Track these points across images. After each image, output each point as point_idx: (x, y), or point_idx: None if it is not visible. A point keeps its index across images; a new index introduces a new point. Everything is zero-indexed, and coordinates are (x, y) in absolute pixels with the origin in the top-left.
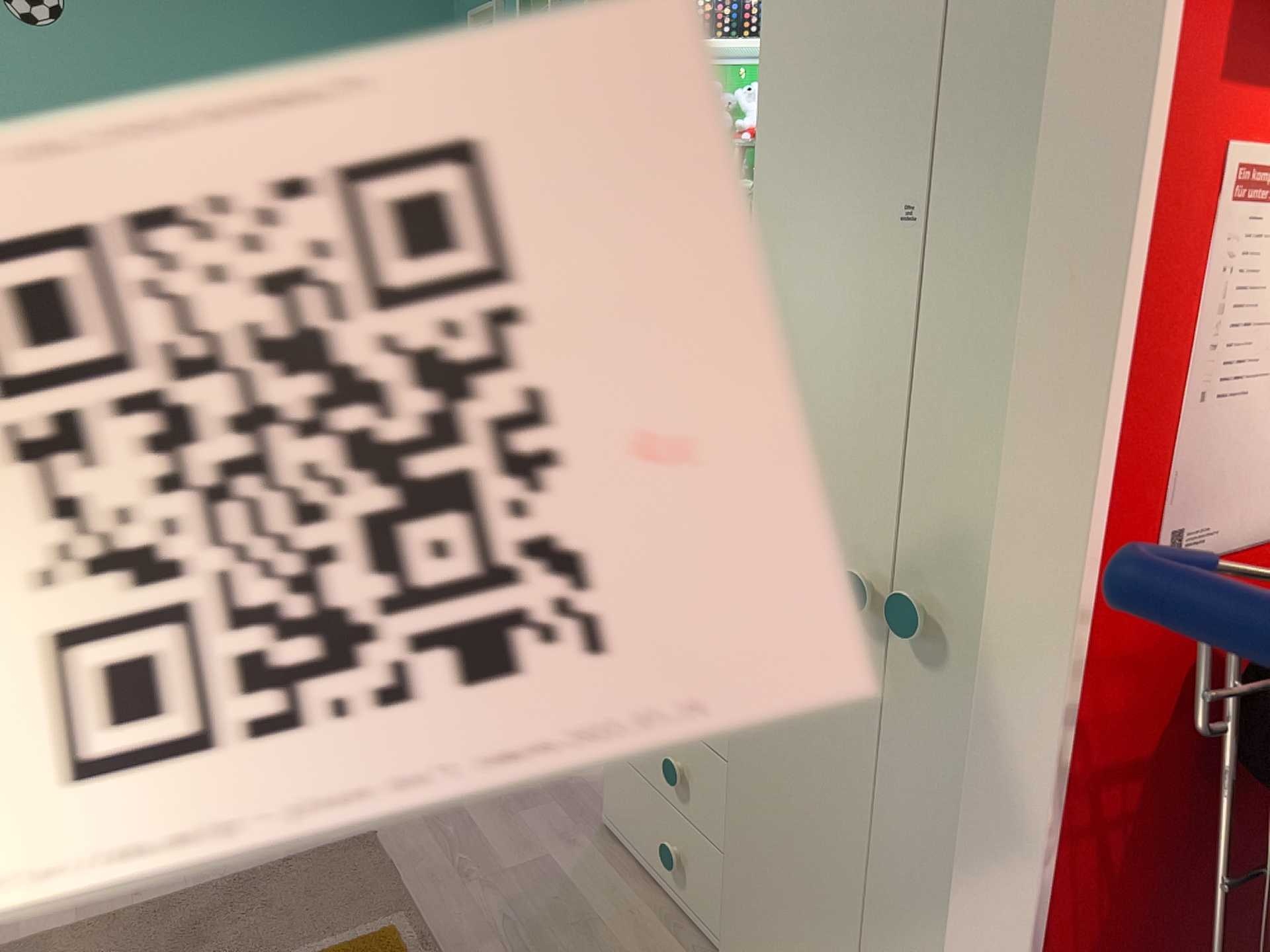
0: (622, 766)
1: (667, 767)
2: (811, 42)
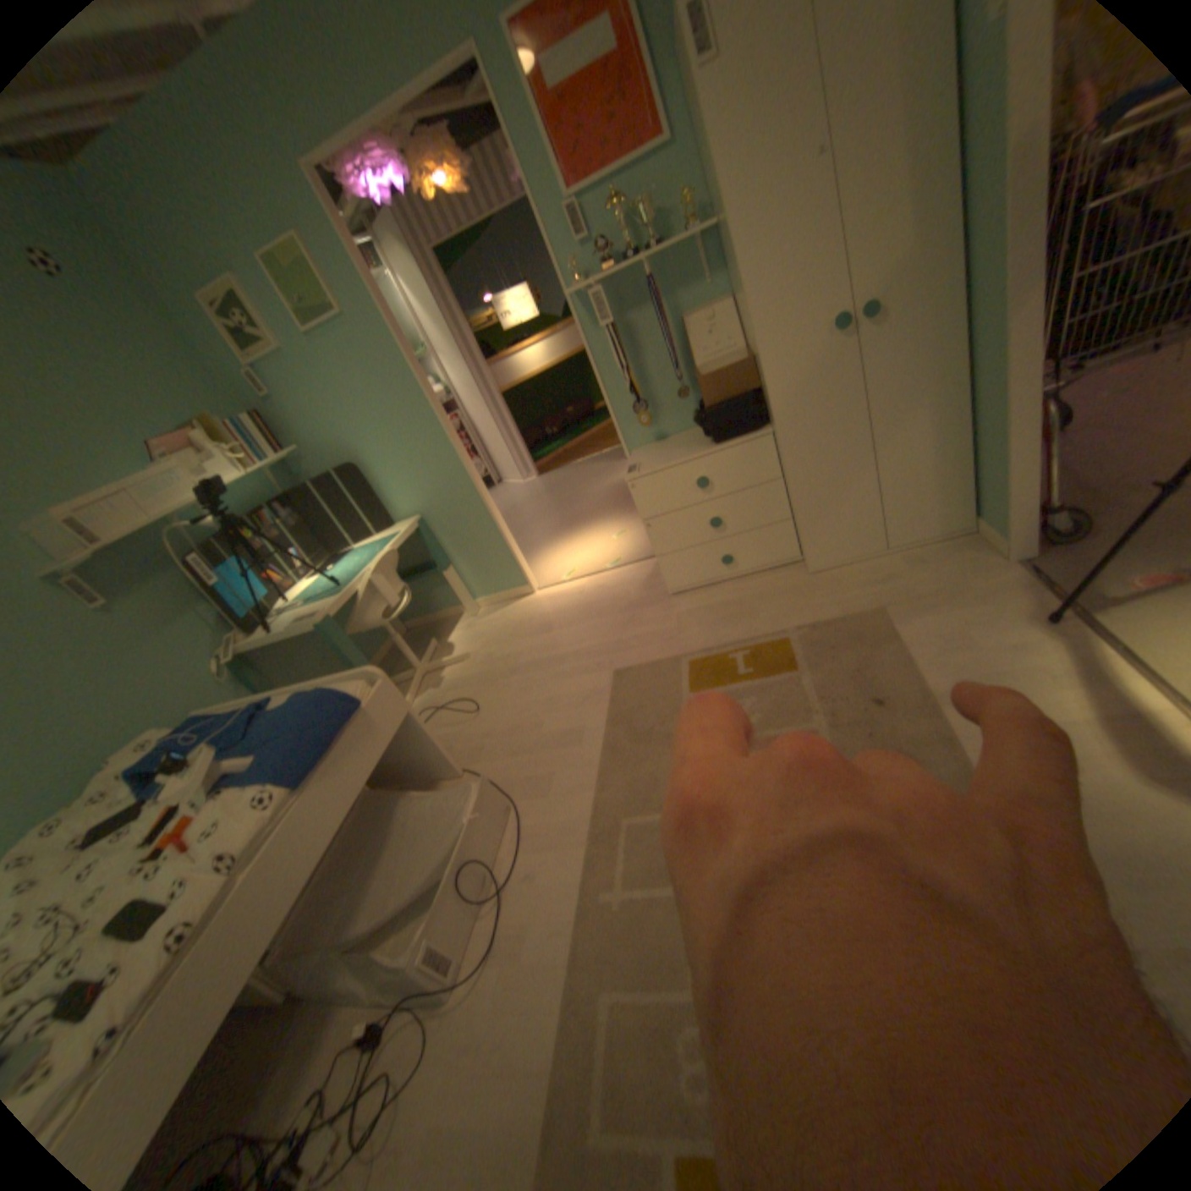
0: (673, 557)
1: (711, 523)
2: (740, 102)
